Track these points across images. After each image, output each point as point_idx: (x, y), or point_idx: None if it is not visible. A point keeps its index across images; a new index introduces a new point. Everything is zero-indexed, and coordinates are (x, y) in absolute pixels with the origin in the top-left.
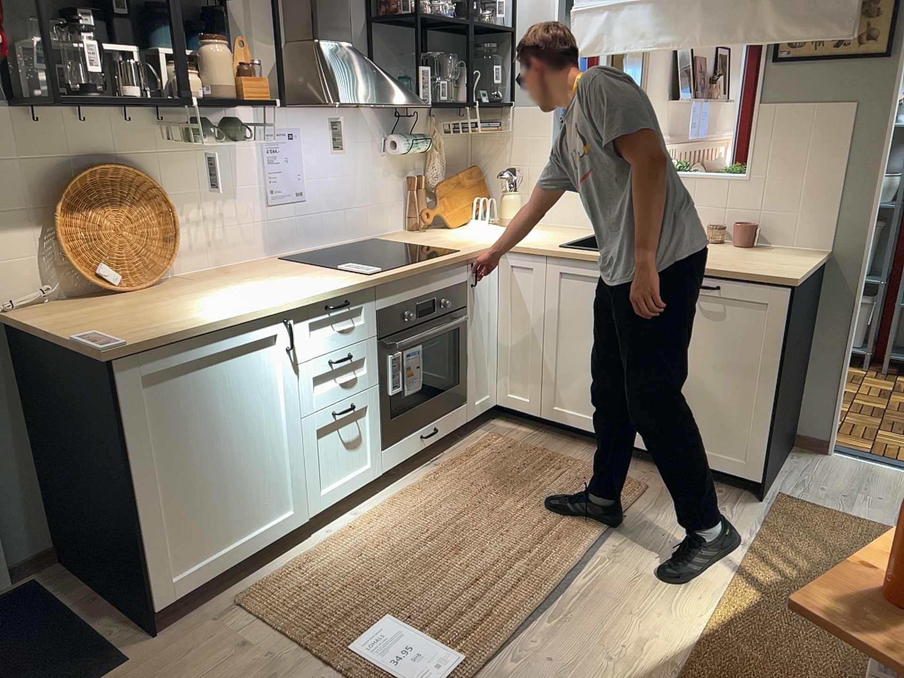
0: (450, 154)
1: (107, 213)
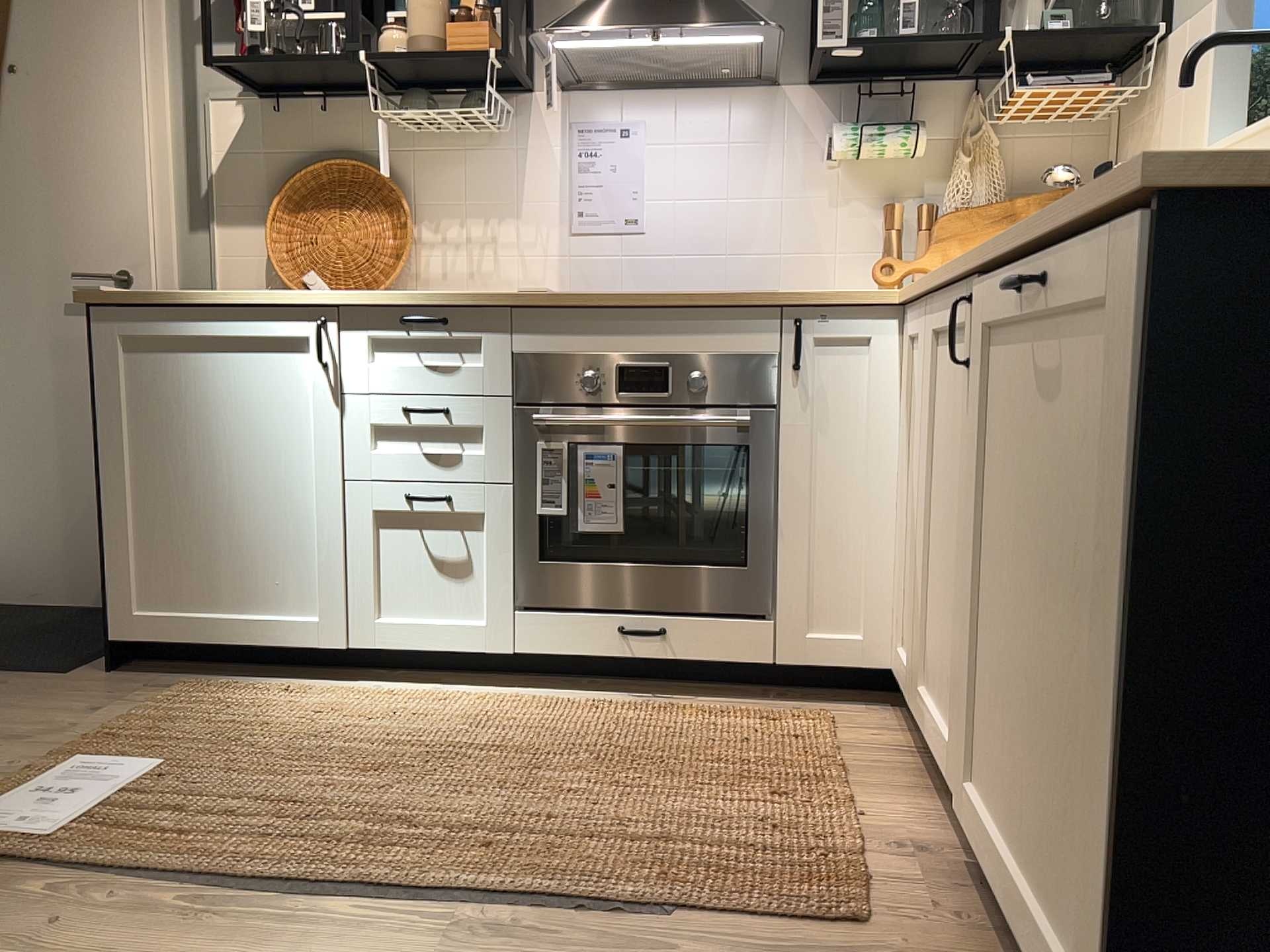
0: (1034, 171)
1: (330, 214)
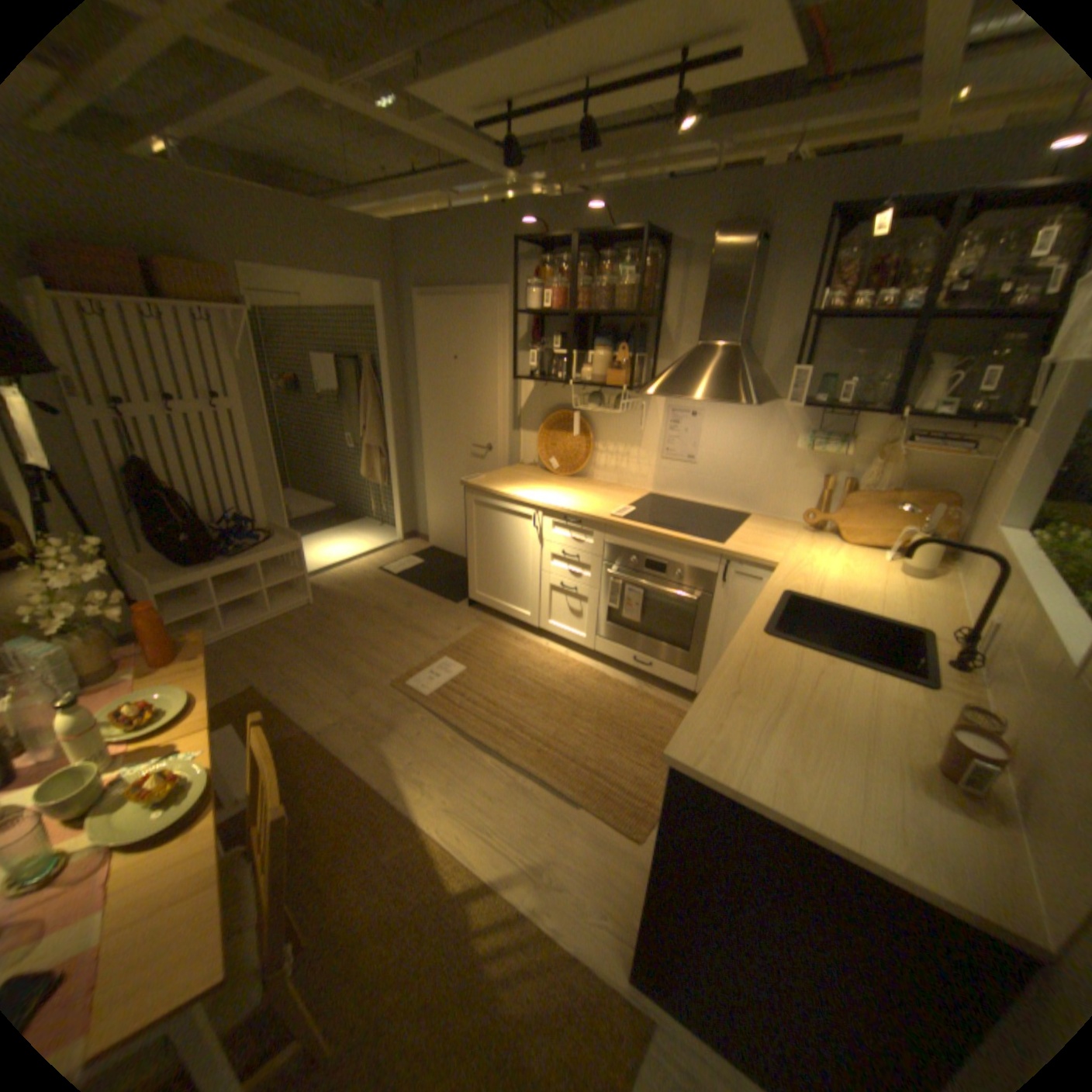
0: (933, 469)
1: (562, 434)
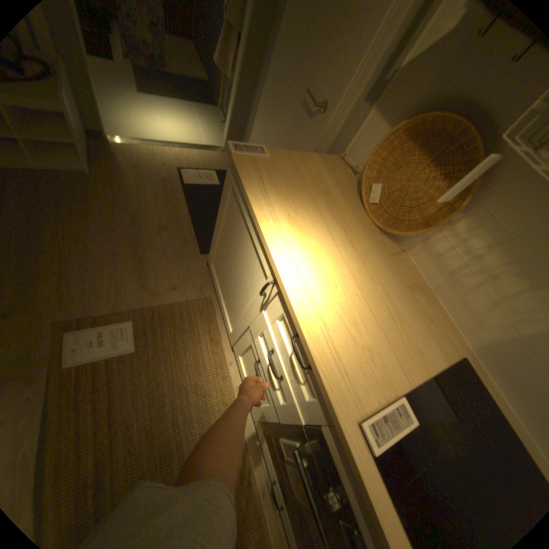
0: None
1: (425, 159)
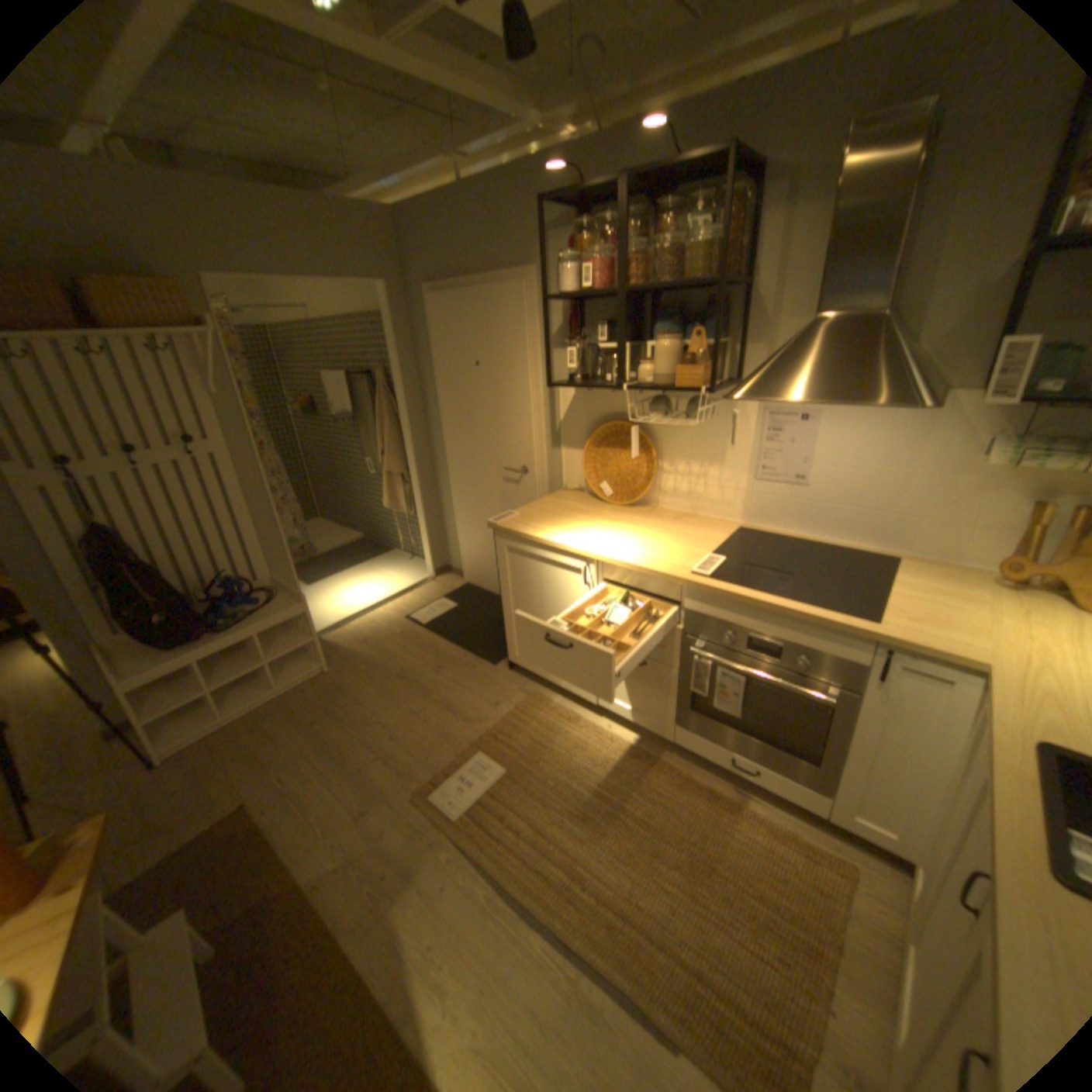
0: None
1: (615, 451)
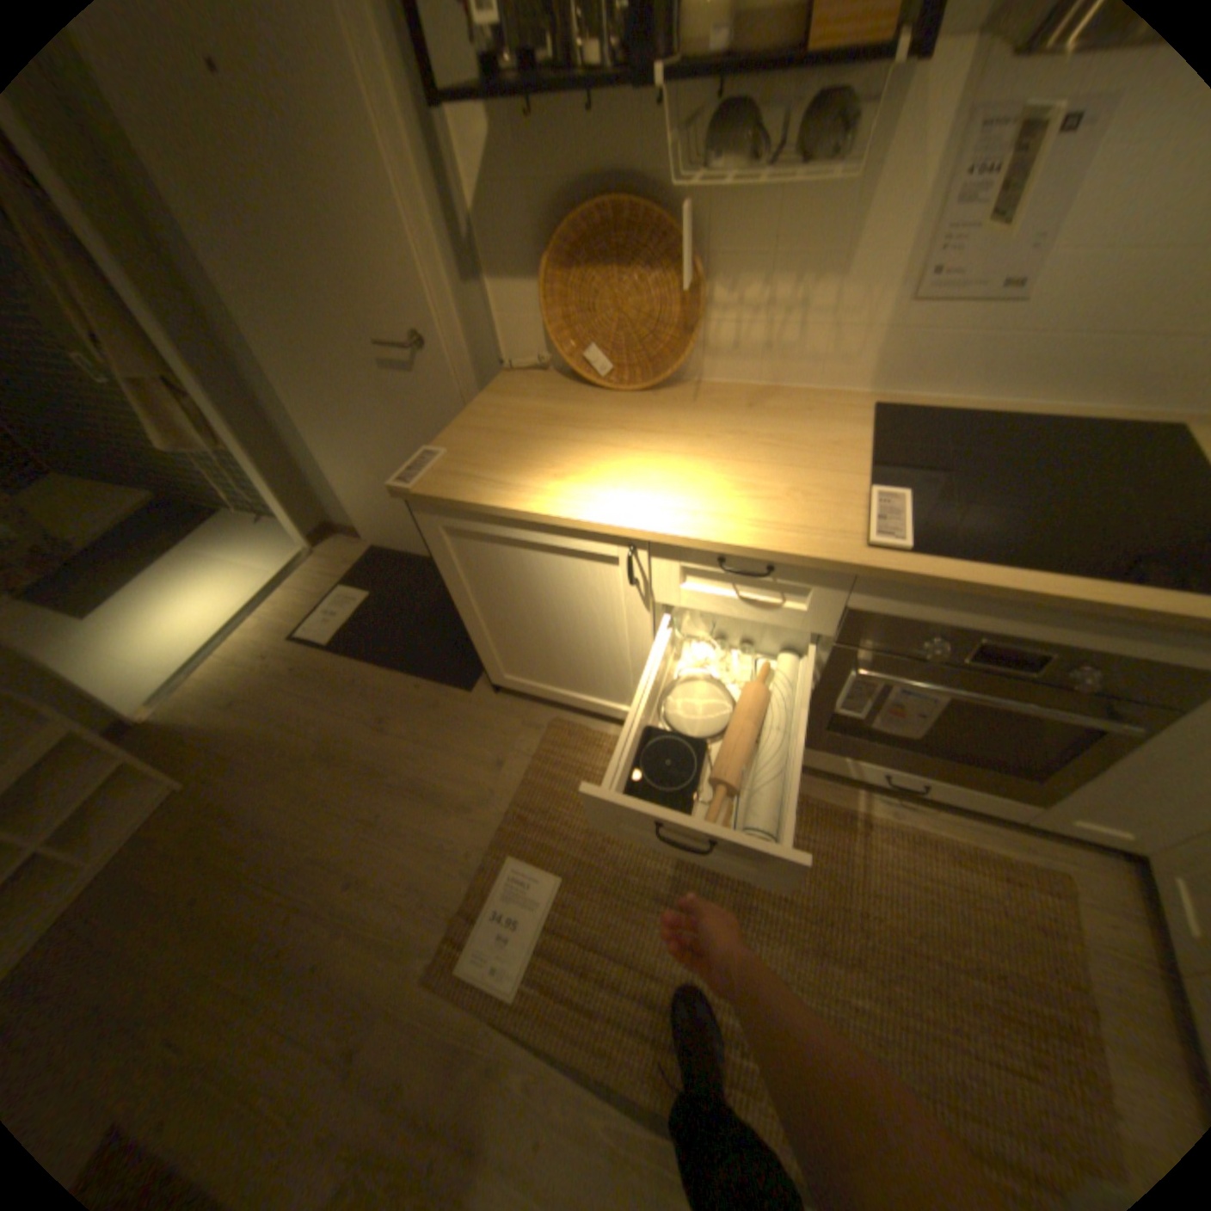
0: None
1: (608, 270)
